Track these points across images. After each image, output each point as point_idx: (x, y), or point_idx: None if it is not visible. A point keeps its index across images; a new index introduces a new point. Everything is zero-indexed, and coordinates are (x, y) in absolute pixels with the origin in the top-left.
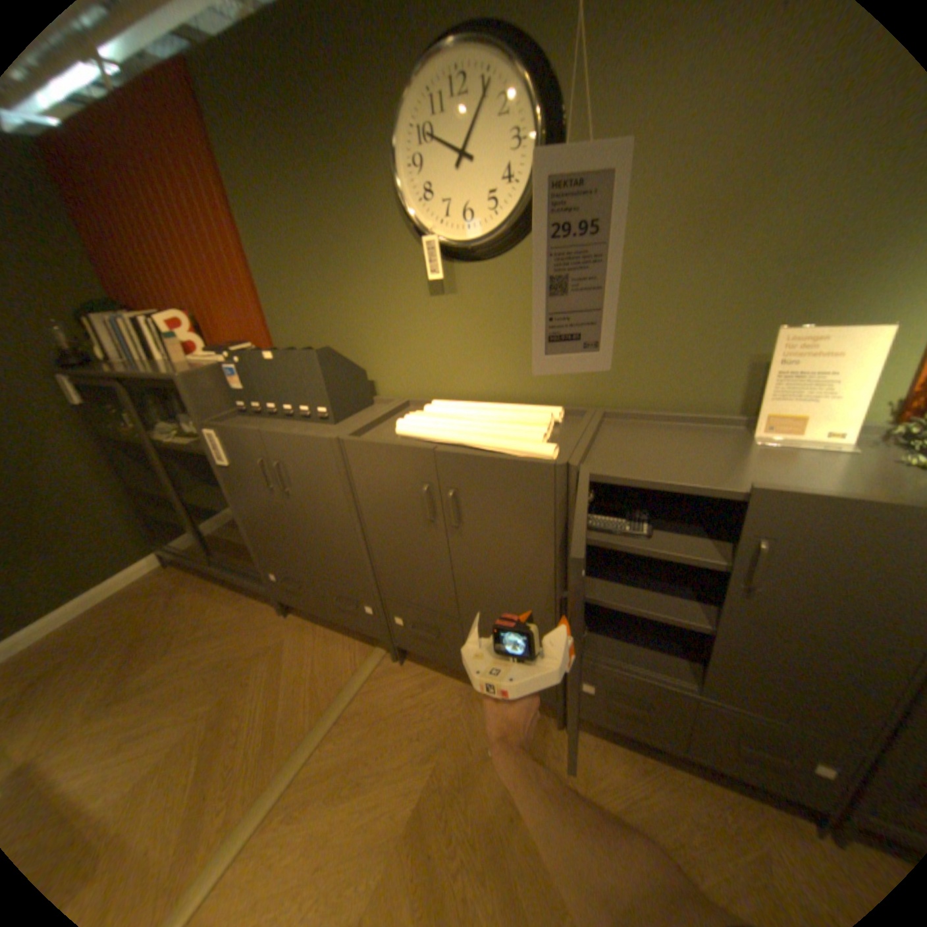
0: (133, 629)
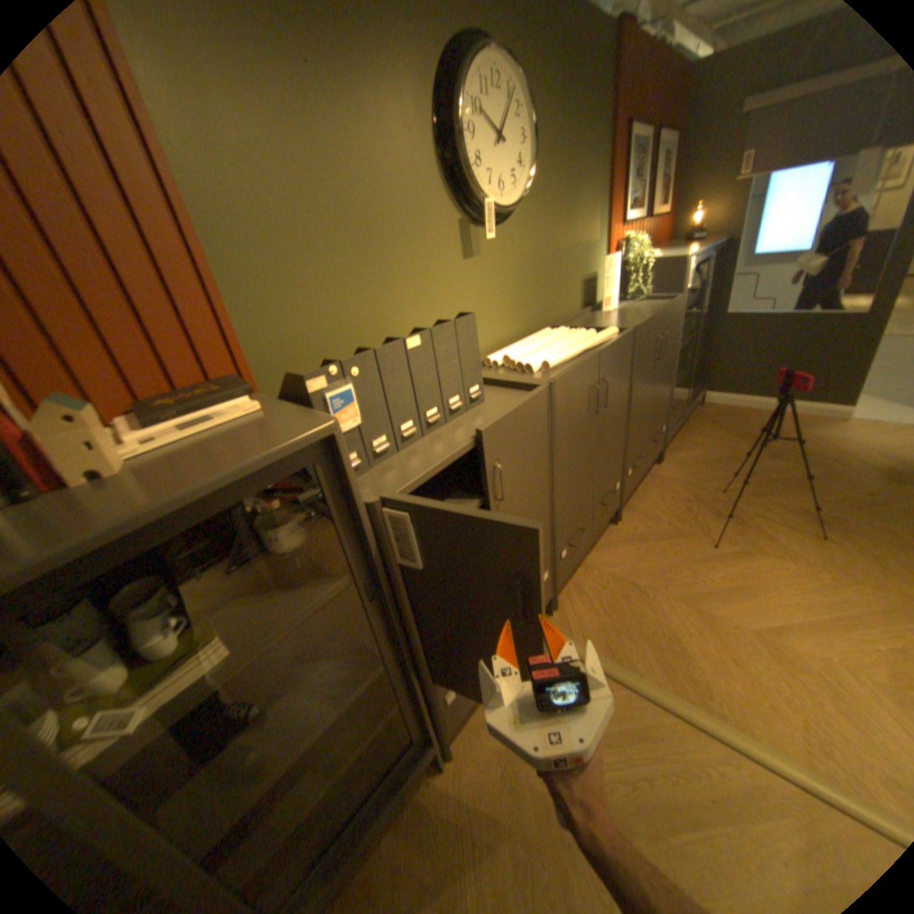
0: None
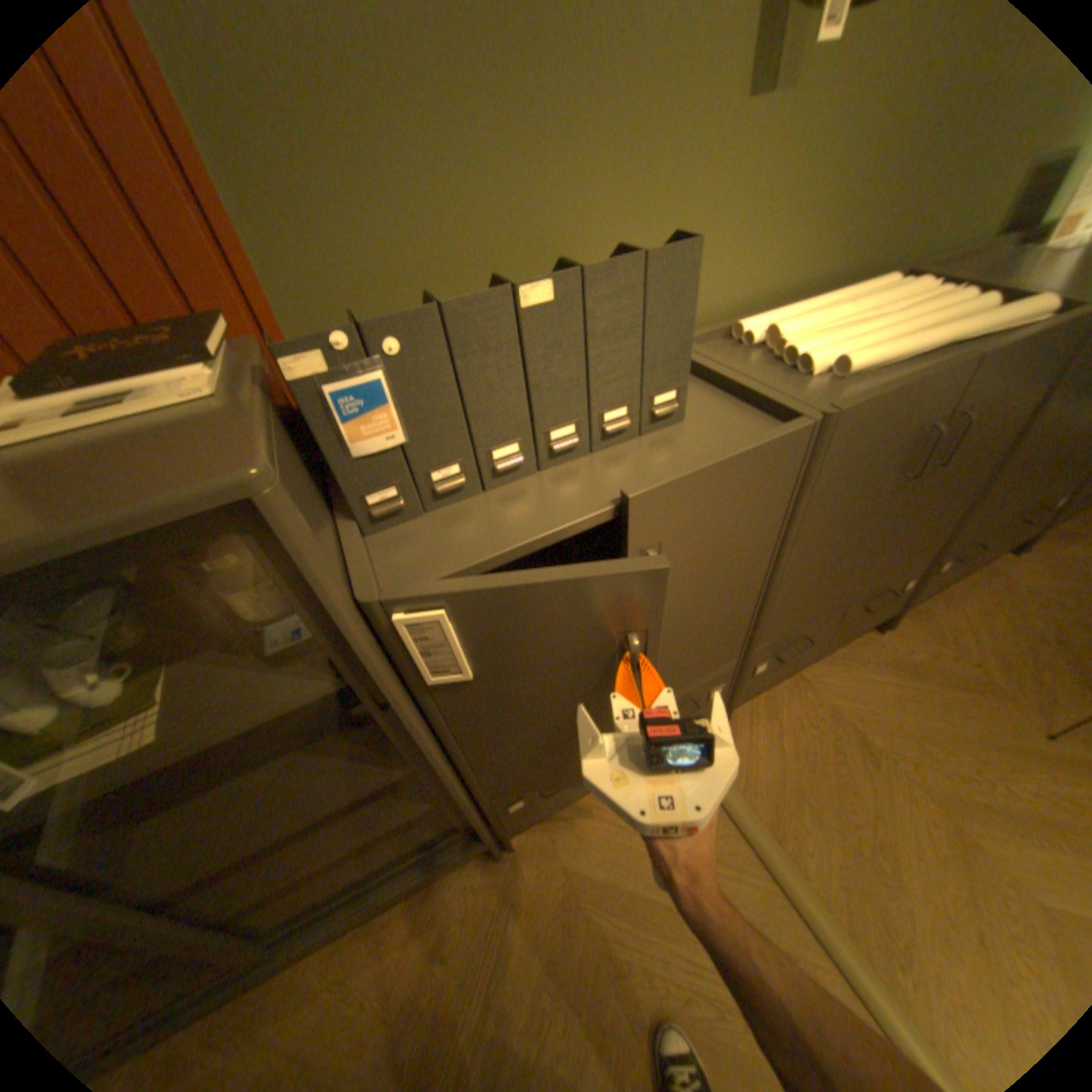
0: None
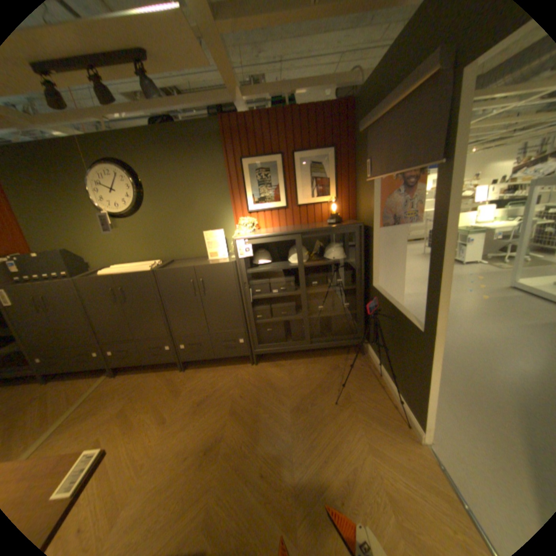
0: None
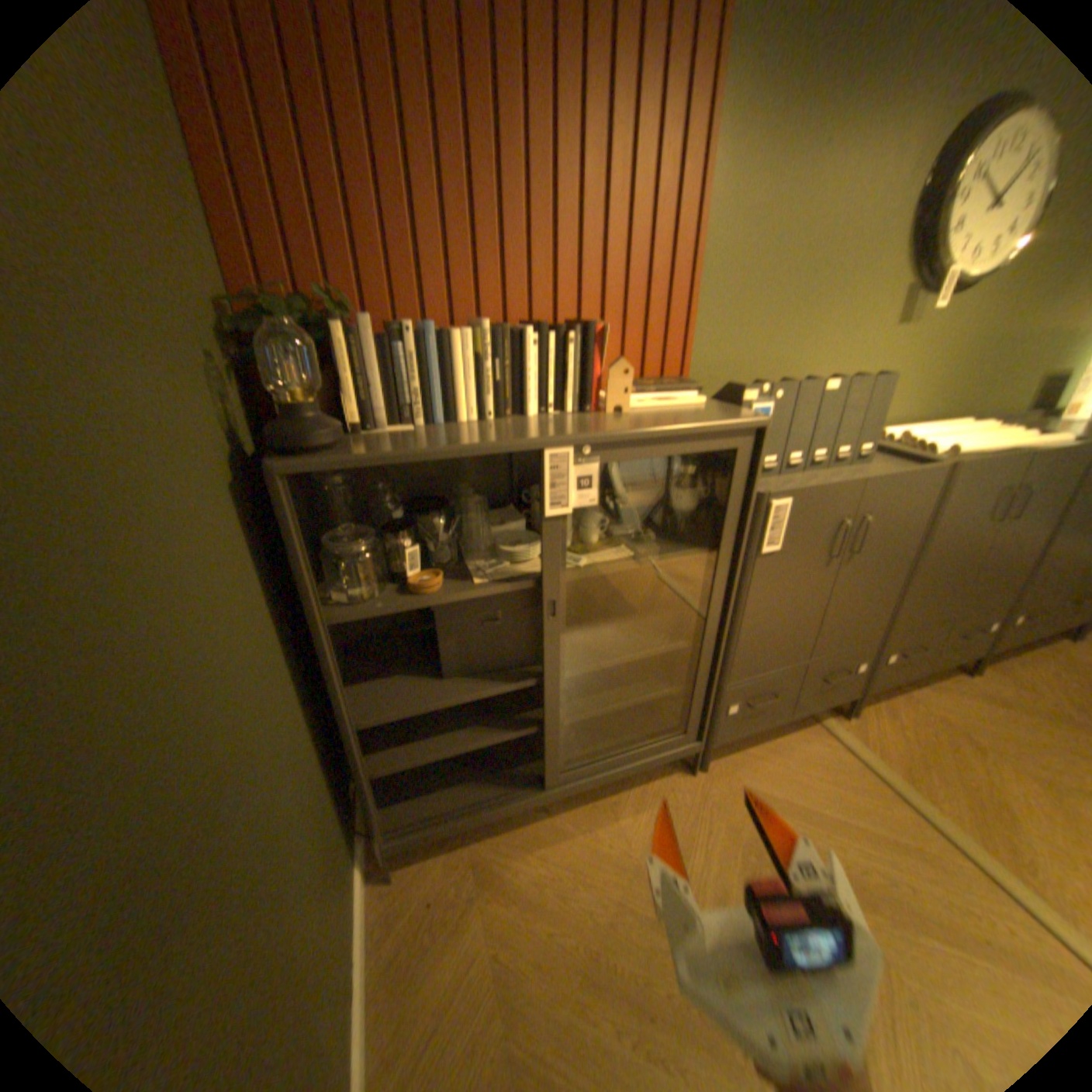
0: (548, 979)
